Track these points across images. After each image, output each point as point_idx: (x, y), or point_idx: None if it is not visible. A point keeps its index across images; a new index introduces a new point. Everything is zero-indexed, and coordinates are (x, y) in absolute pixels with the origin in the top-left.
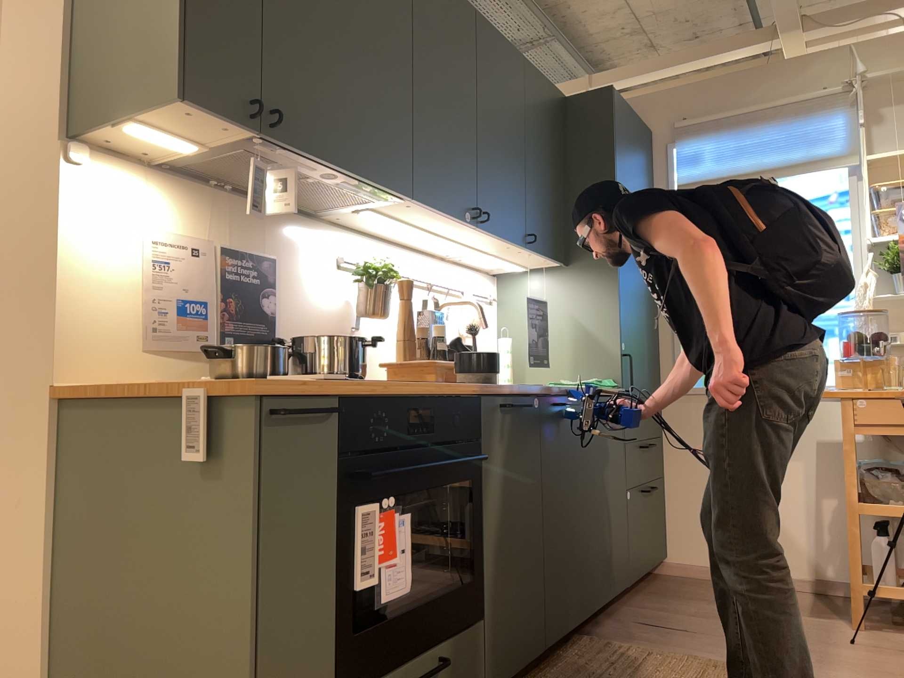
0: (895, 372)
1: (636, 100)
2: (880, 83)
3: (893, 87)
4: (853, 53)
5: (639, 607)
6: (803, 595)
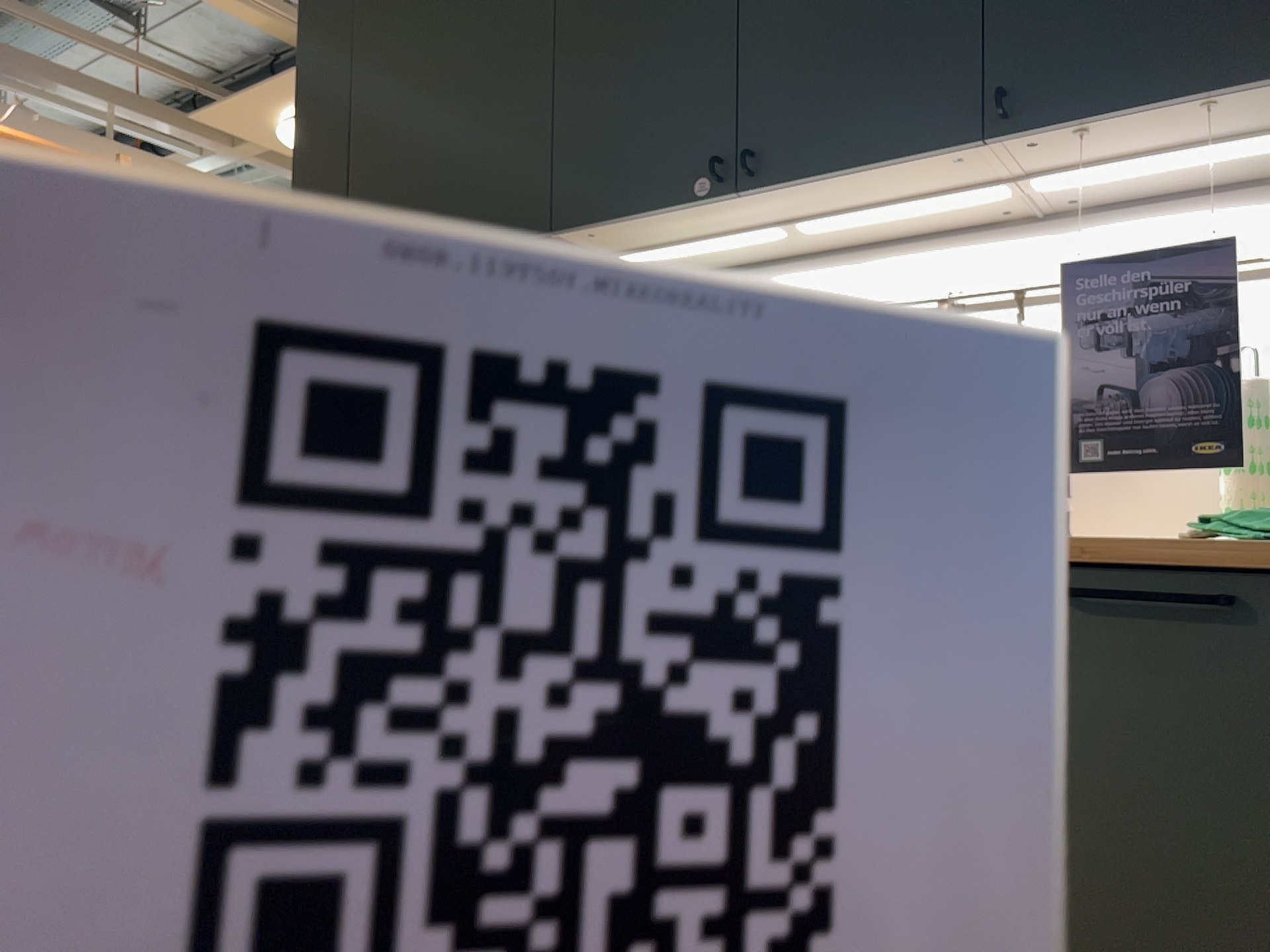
0: None
1: None
2: None
3: None
4: None
5: None
6: None
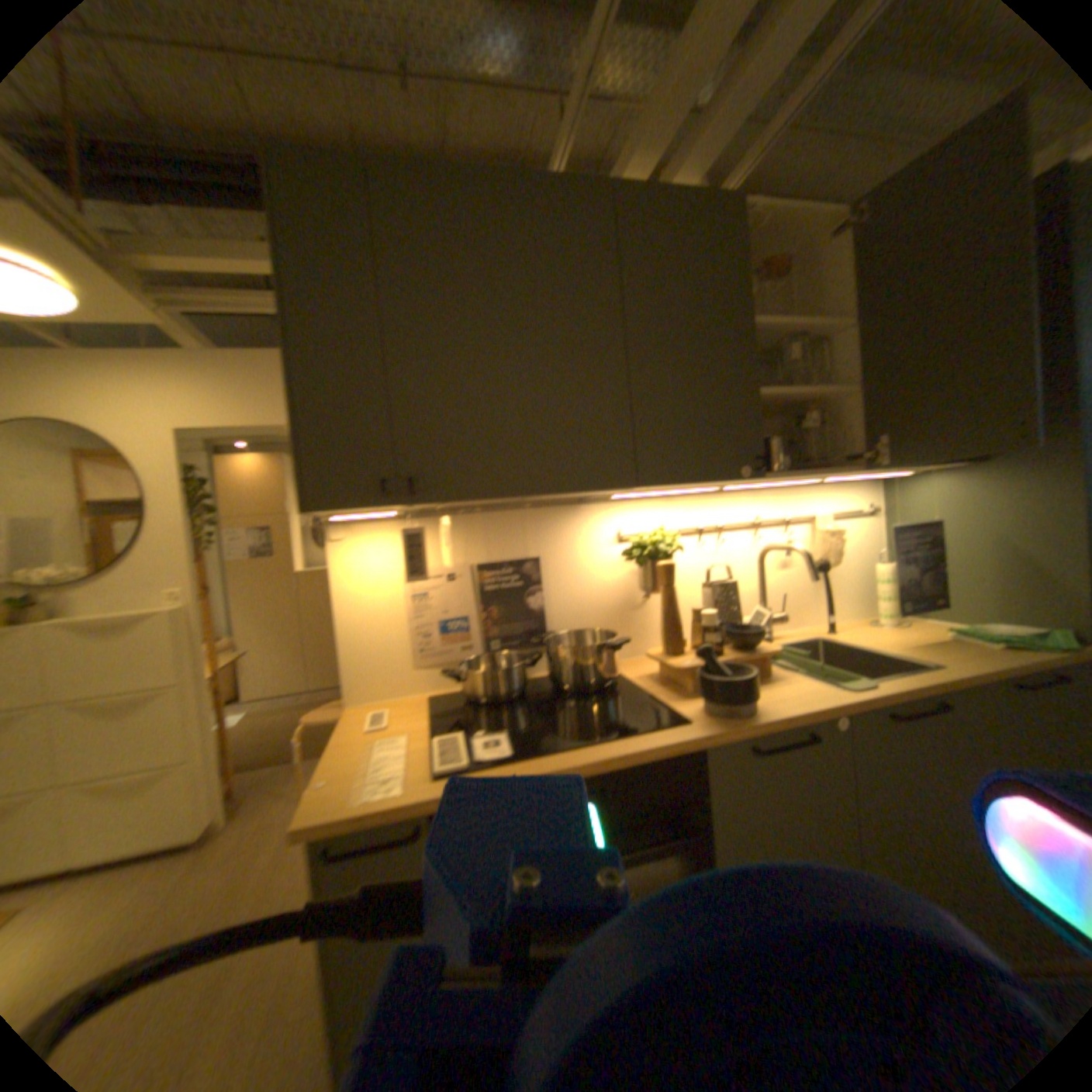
0: None
1: None
2: None
3: None
4: None
5: None
6: None
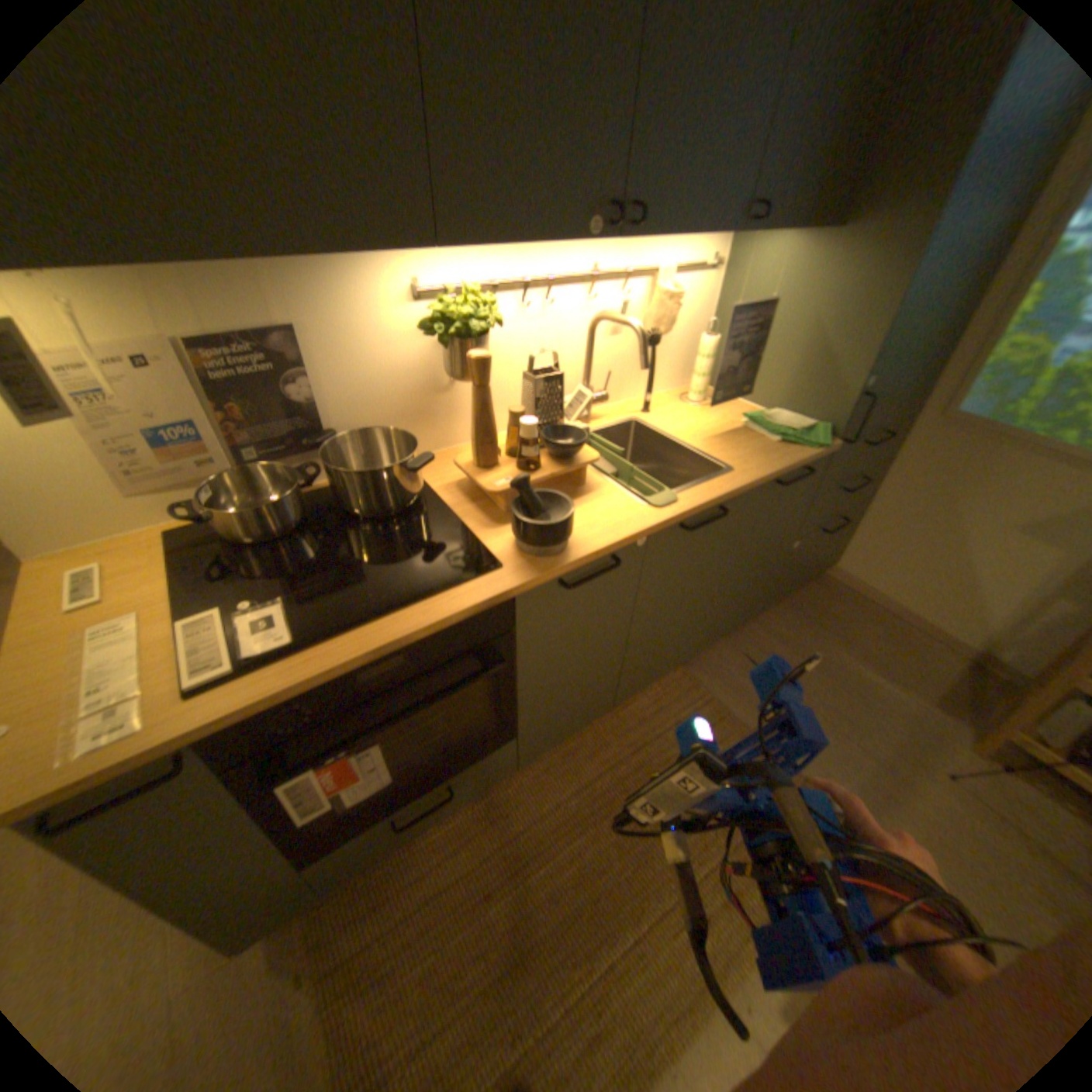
0: None
1: None
2: None
3: None
4: None
5: (763, 629)
6: (957, 662)
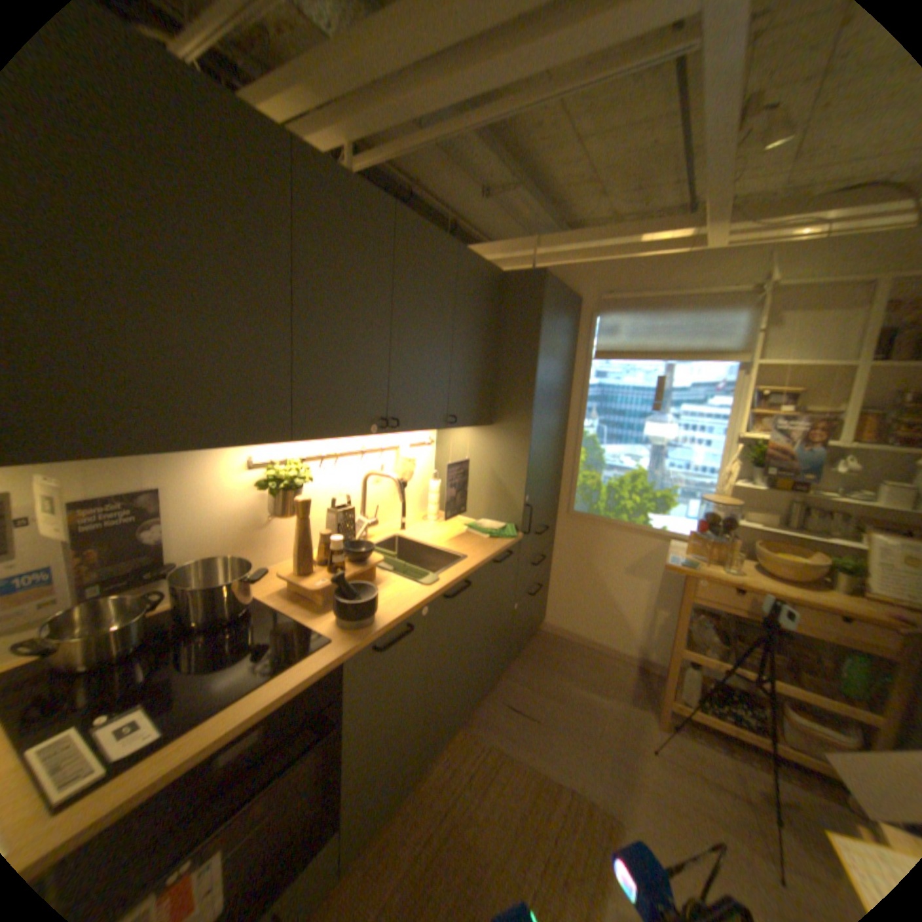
0: (737, 558)
1: (573, 266)
2: (791, 287)
3: (803, 292)
4: (775, 252)
5: (512, 681)
6: (631, 671)
